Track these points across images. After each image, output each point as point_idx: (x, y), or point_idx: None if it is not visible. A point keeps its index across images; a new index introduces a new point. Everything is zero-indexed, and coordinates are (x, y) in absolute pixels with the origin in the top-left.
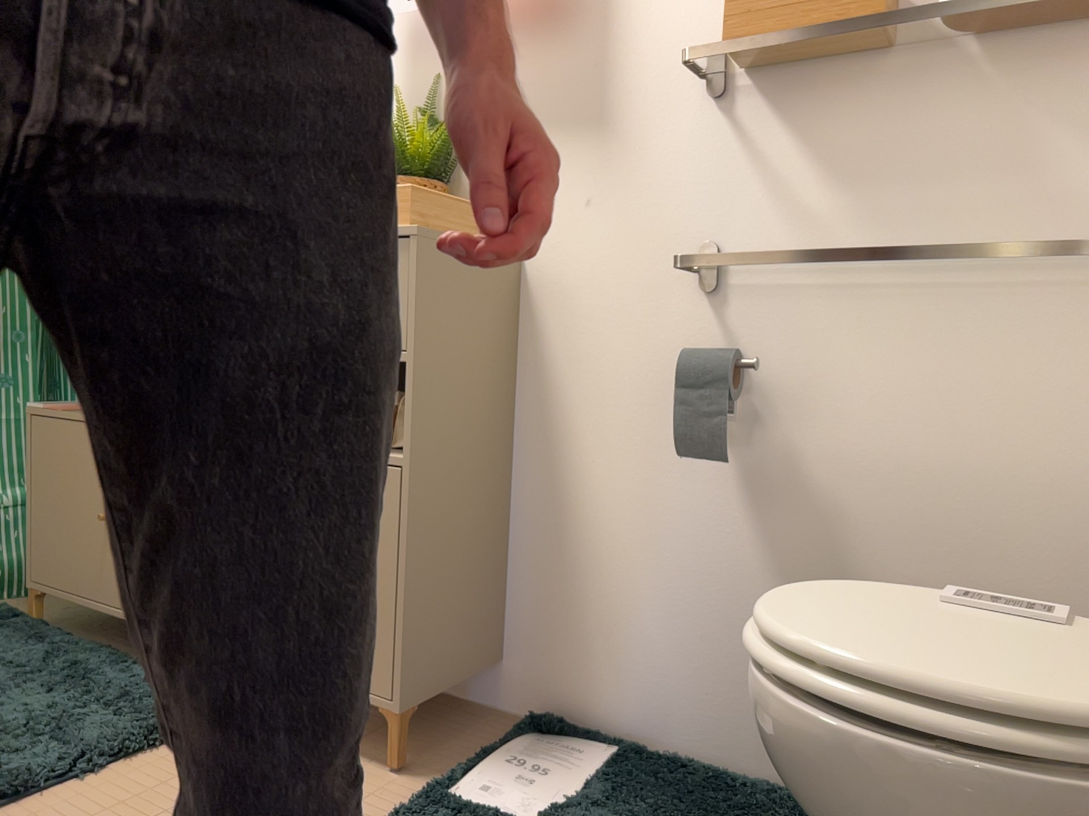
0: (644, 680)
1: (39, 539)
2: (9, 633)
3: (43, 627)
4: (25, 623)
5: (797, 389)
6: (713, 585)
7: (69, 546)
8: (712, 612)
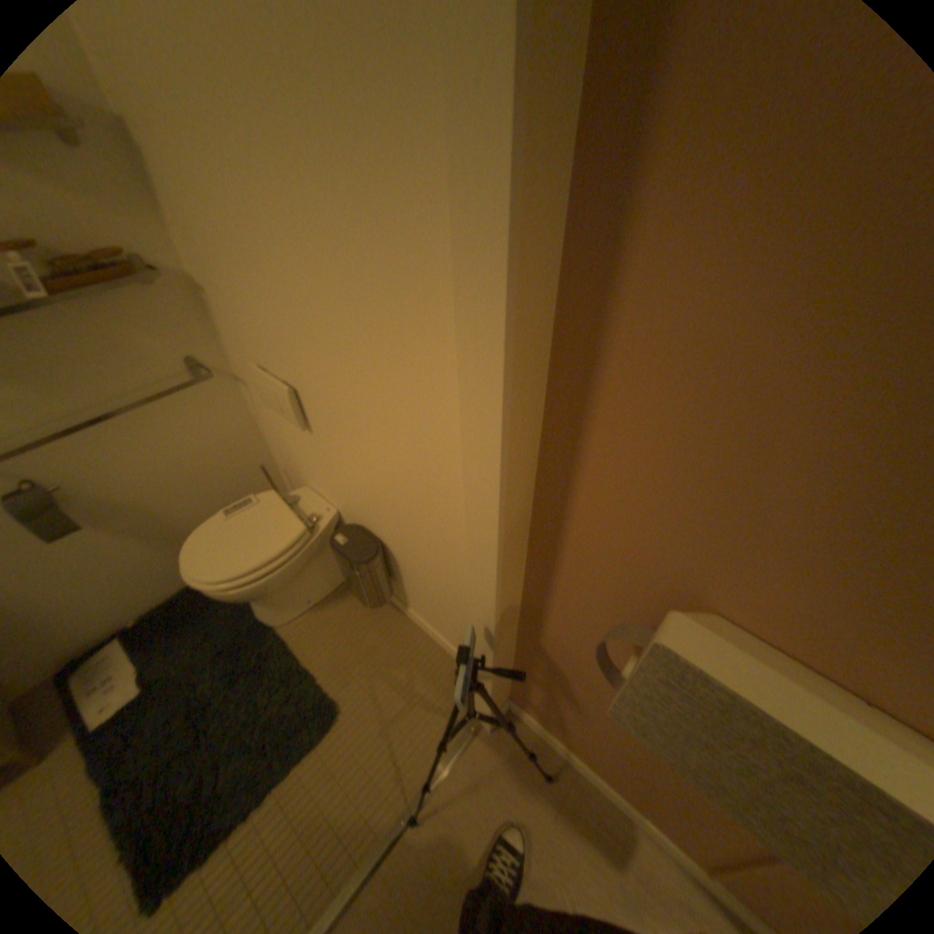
0: (97, 615)
1: None
2: None
3: None
4: None
5: (75, 478)
6: (100, 564)
7: None
8: (108, 572)
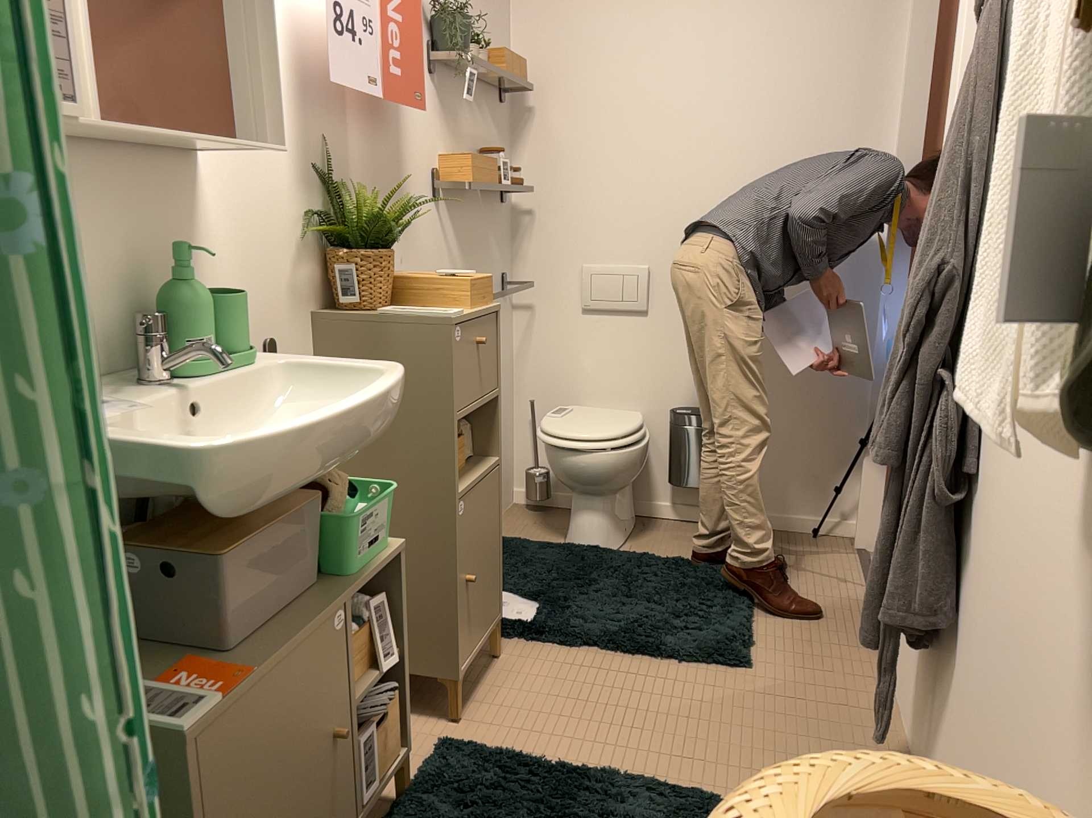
0: None
1: None
2: None
3: None
4: None
5: None
6: None
7: None
8: None
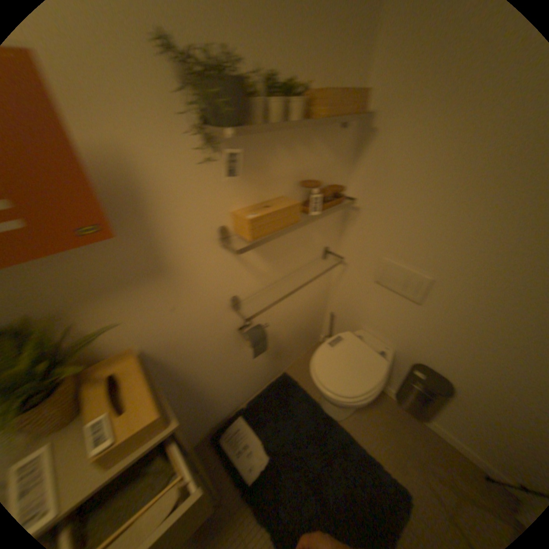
0: (236, 398)
1: None
2: None
3: None
4: None
5: (264, 316)
6: (250, 368)
7: None
8: (250, 372)
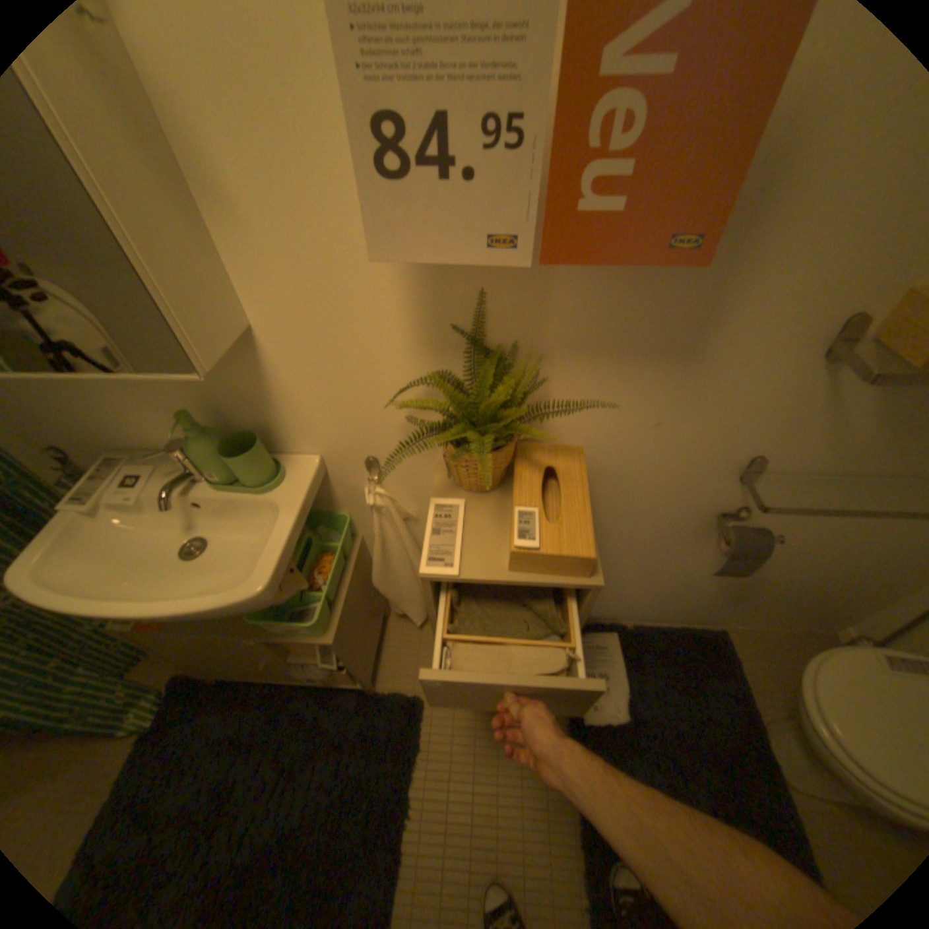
0: (626, 607)
1: (191, 669)
2: (214, 712)
3: (229, 691)
4: (215, 696)
5: (778, 521)
6: (681, 582)
7: (228, 671)
8: (675, 589)
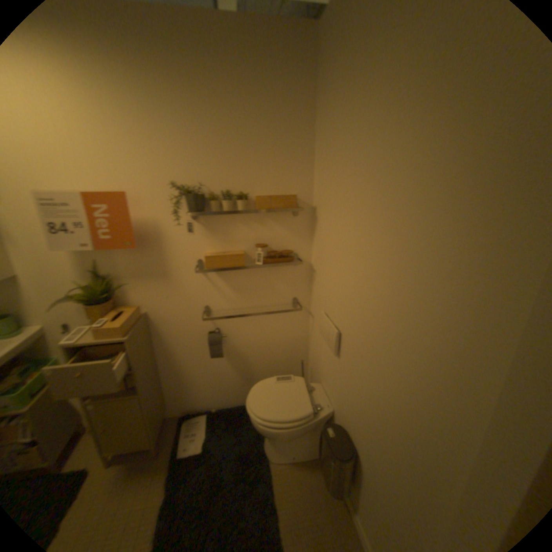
0: (206, 398)
1: None
2: None
3: None
4: None
5: (232, 334)
6: (219, 375)
7: None
8: (220, 380)
